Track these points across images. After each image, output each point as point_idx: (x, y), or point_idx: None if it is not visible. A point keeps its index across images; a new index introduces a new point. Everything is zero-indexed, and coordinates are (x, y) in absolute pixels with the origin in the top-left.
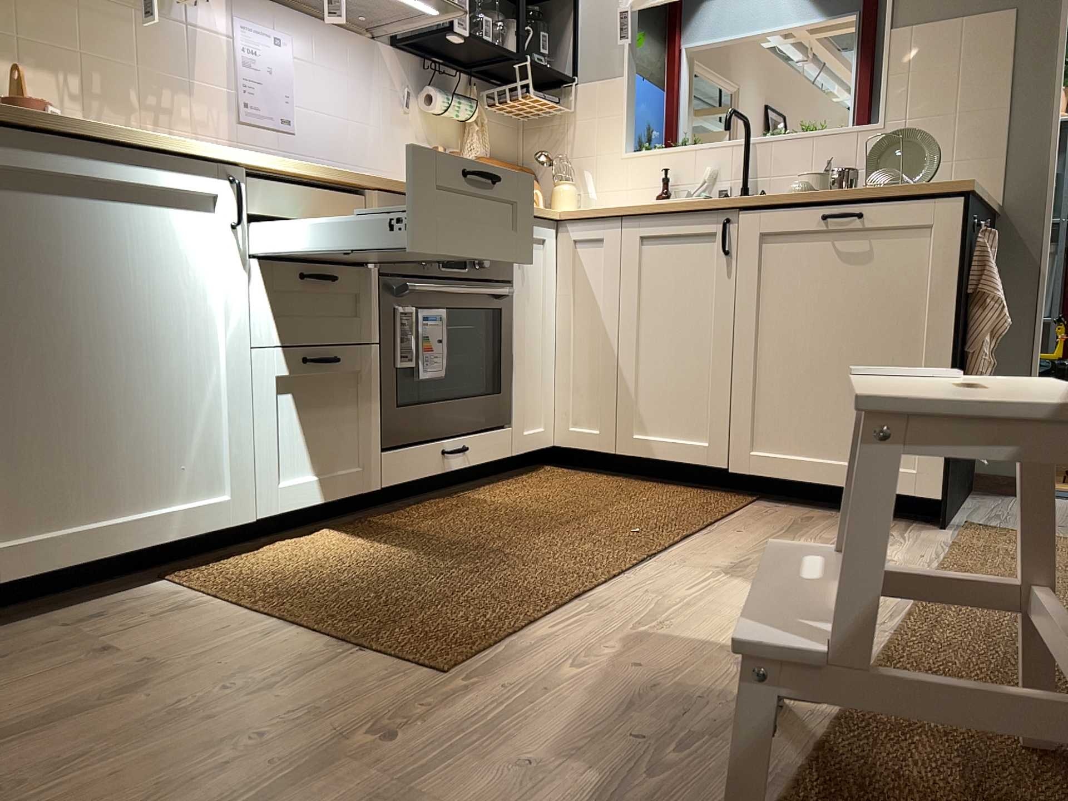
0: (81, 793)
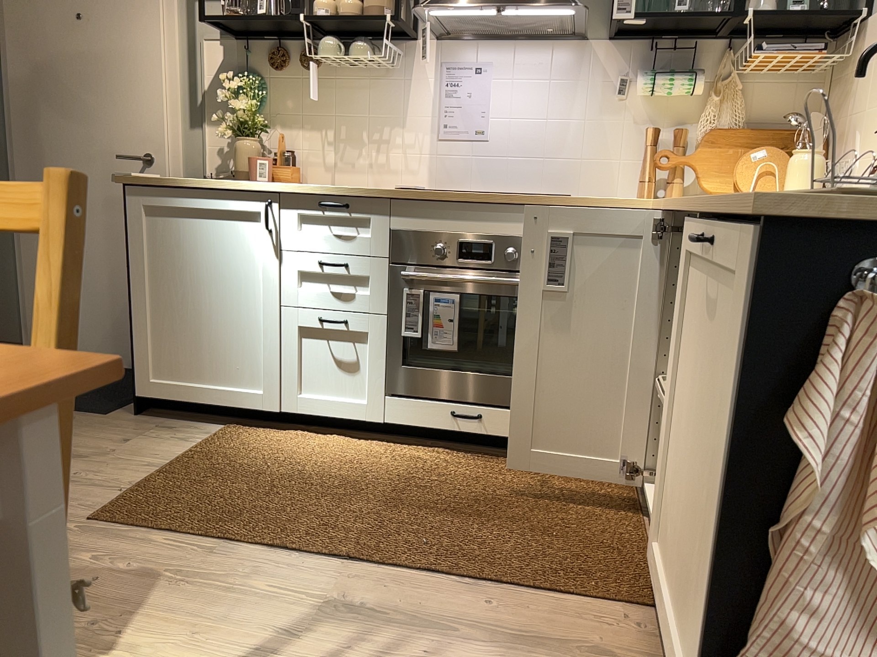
0: None
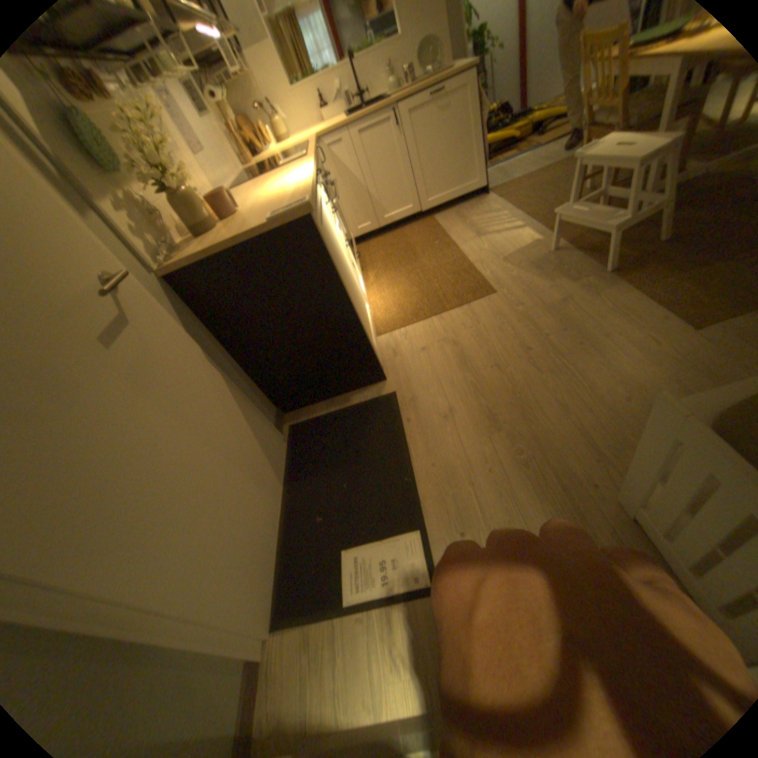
0: (506, 349)
